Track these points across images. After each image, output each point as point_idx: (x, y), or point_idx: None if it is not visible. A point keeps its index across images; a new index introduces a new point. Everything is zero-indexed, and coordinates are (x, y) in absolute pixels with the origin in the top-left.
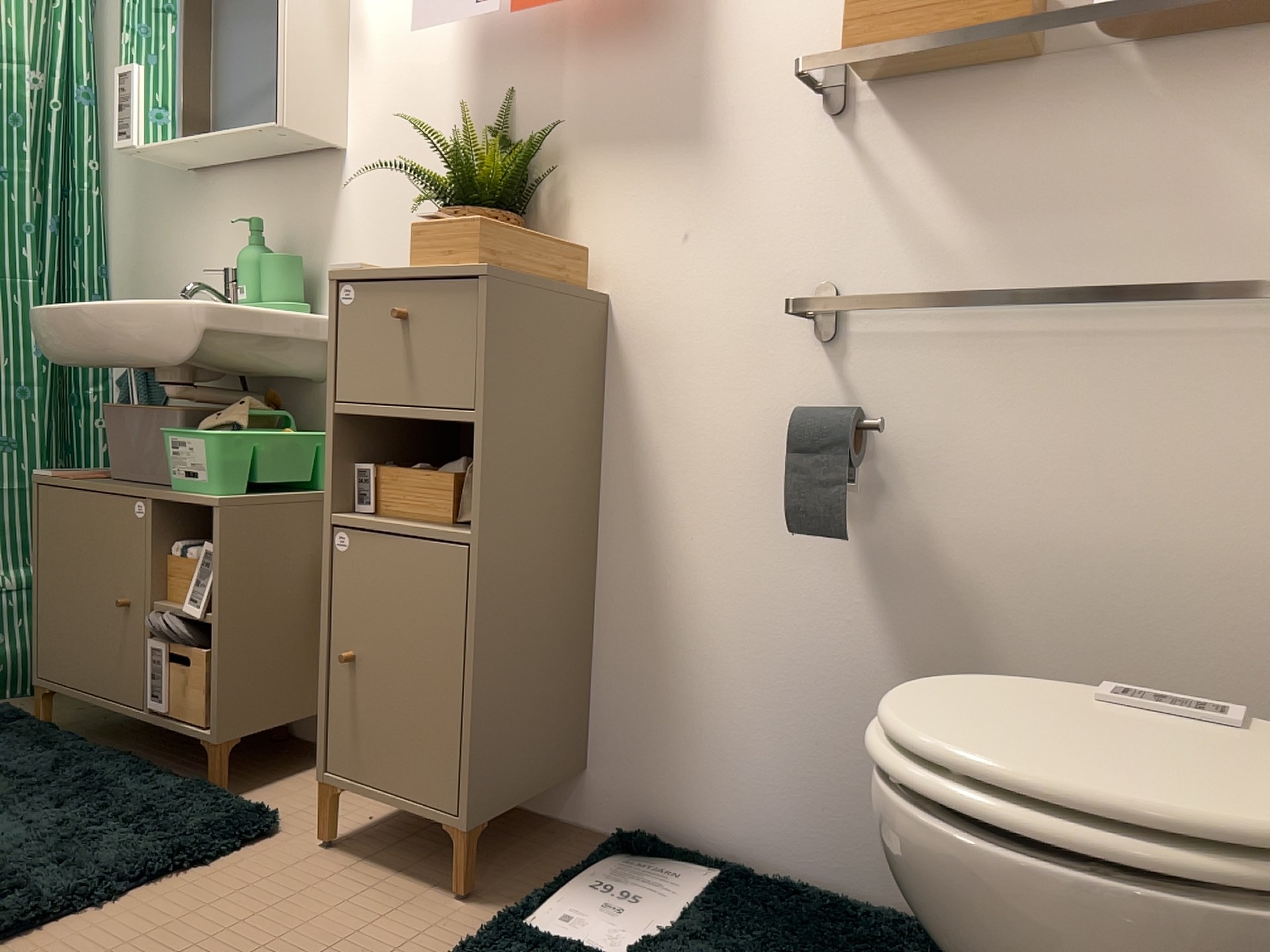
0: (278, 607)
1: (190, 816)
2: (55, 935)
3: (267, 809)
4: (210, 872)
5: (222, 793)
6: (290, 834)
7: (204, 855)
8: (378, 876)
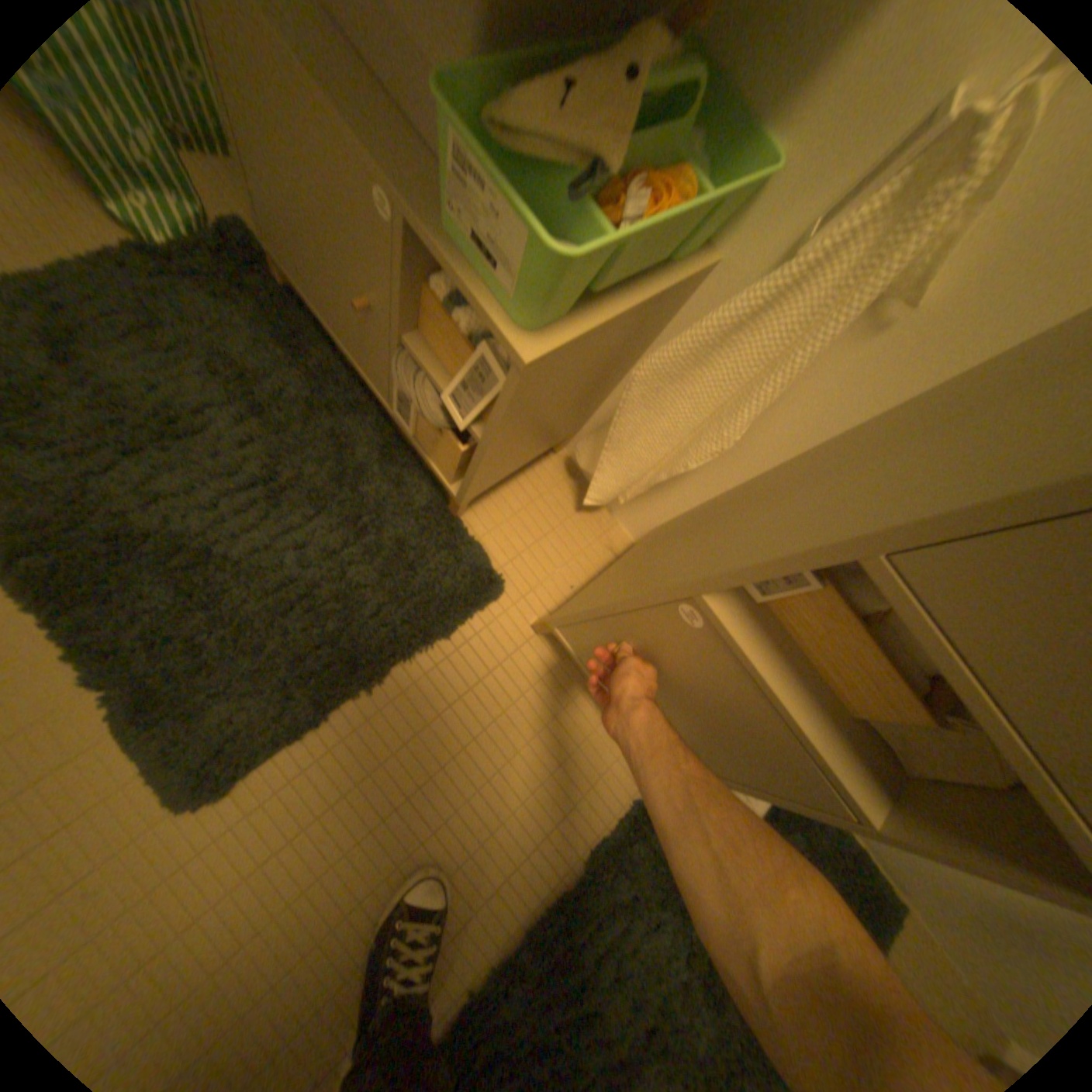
0: (556, 410)
1: (438, 576)
2: (344, 727)
3: (499, 566)
4: (454, 650)
5: (463, 534)
6: (514, 597)
7: (450, 637)
8: (575, 689)
